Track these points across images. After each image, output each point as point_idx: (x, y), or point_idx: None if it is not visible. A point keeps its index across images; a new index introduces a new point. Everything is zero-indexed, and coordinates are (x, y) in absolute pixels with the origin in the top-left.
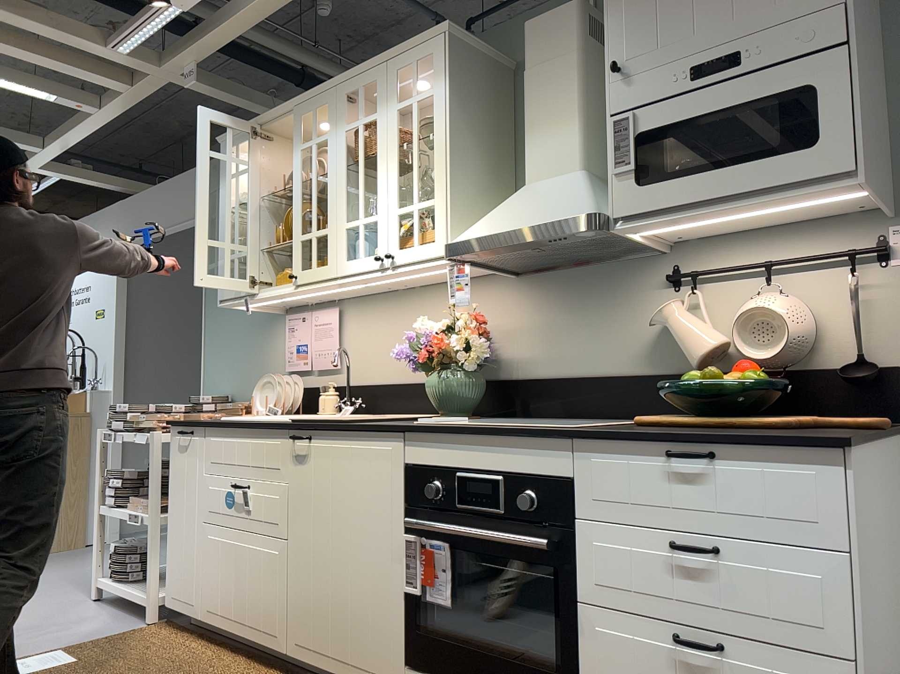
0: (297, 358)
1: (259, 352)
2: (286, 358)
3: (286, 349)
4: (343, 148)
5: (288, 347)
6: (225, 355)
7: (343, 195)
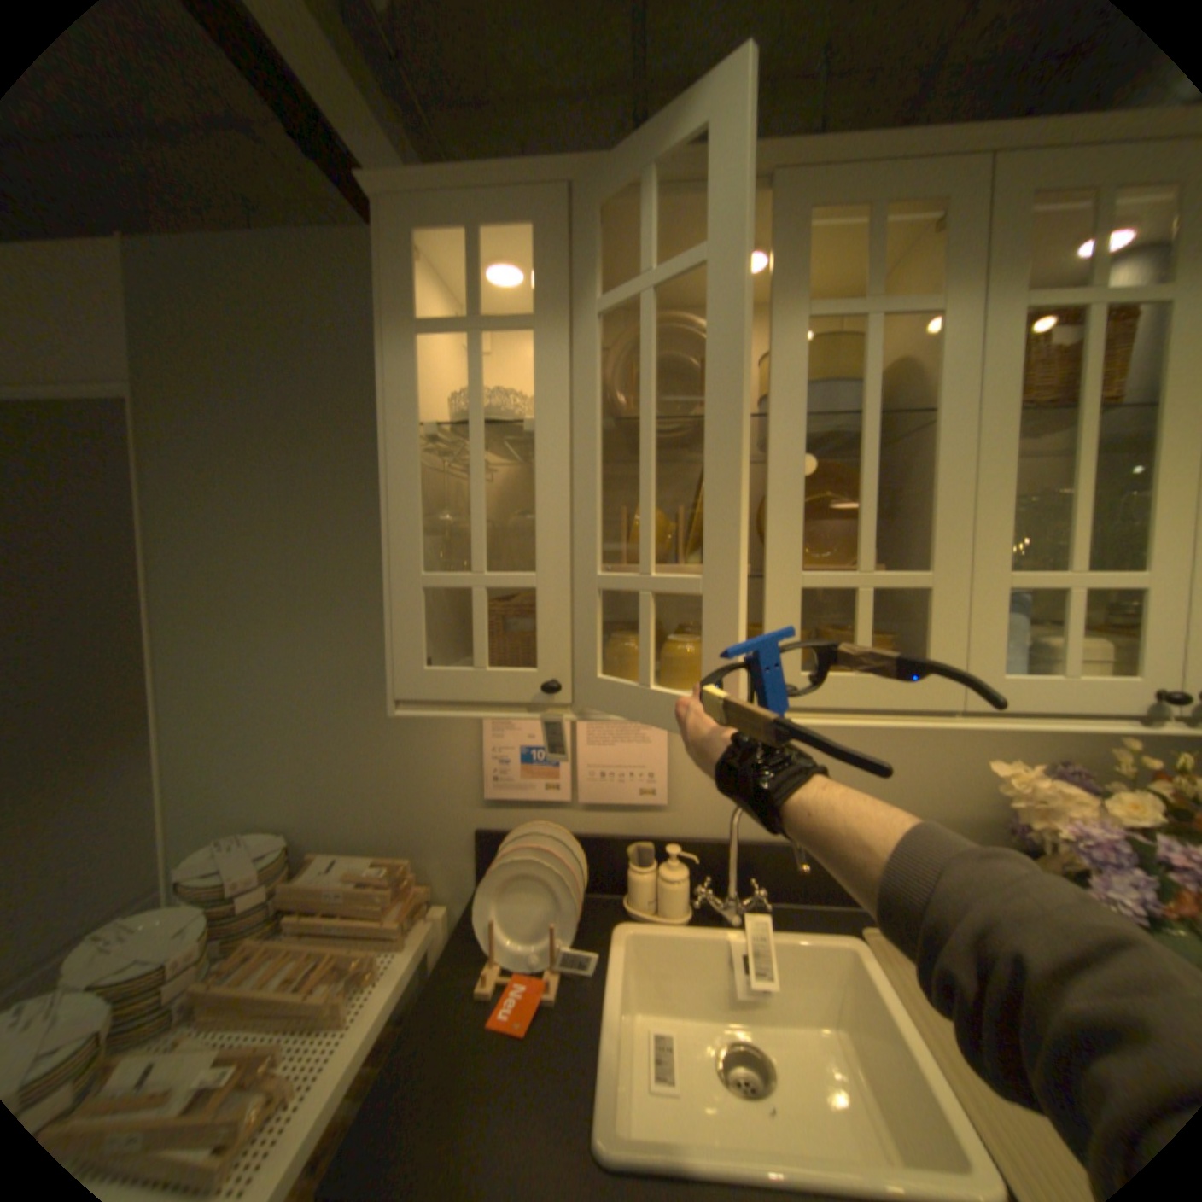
0: (528, 774)
1: (377, 744)
2: (492, 772)
3: (491, 752)
4: (1017, 353)
5: (498, 751)
6: (244, 740)
7: (1009, 494)
